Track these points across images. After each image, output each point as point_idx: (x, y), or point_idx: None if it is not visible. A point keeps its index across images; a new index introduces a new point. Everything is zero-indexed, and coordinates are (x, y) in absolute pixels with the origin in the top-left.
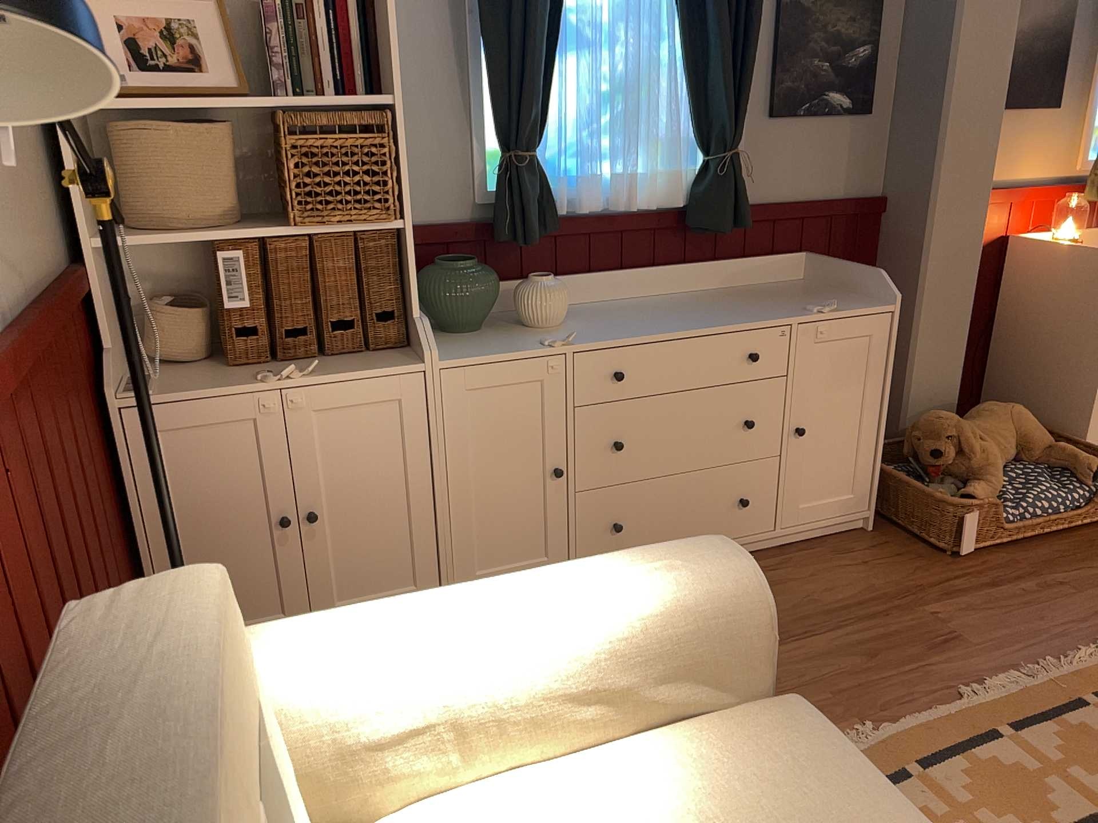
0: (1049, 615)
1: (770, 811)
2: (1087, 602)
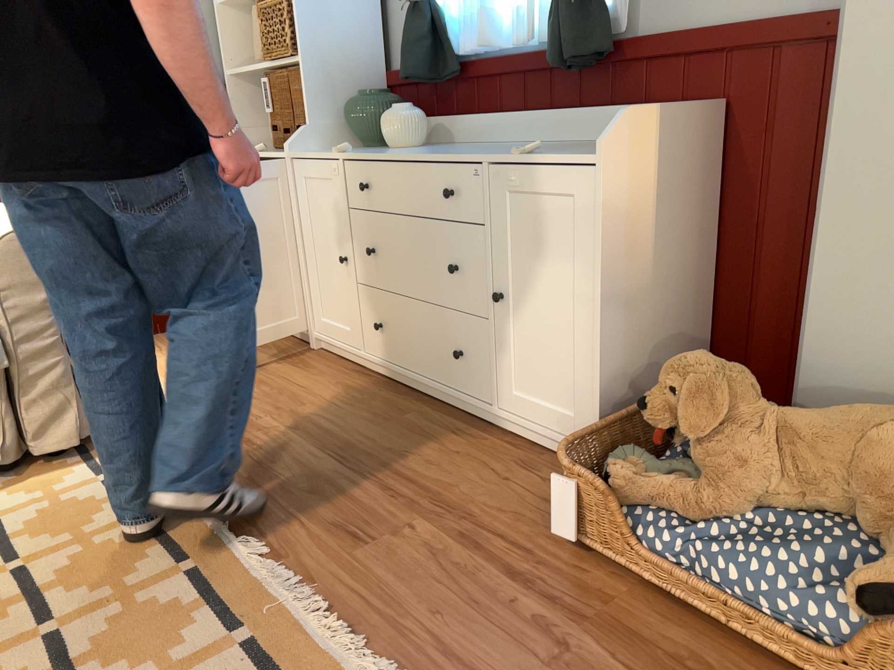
0: (454, 622)
1: None
2: None
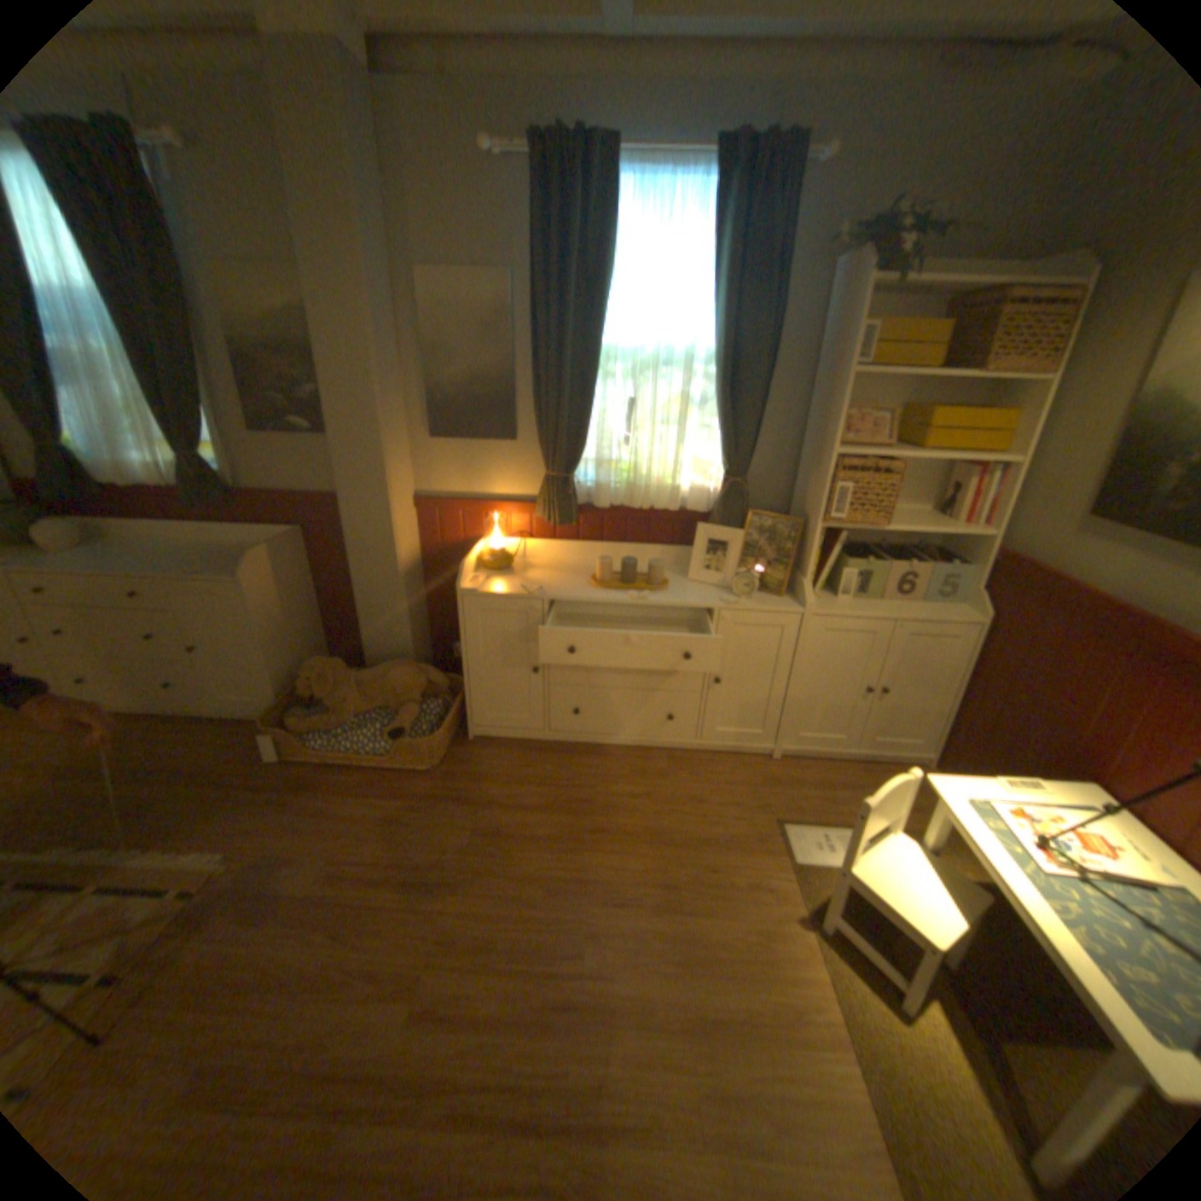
0: (222, 824)
1: None
2: (263, 825)
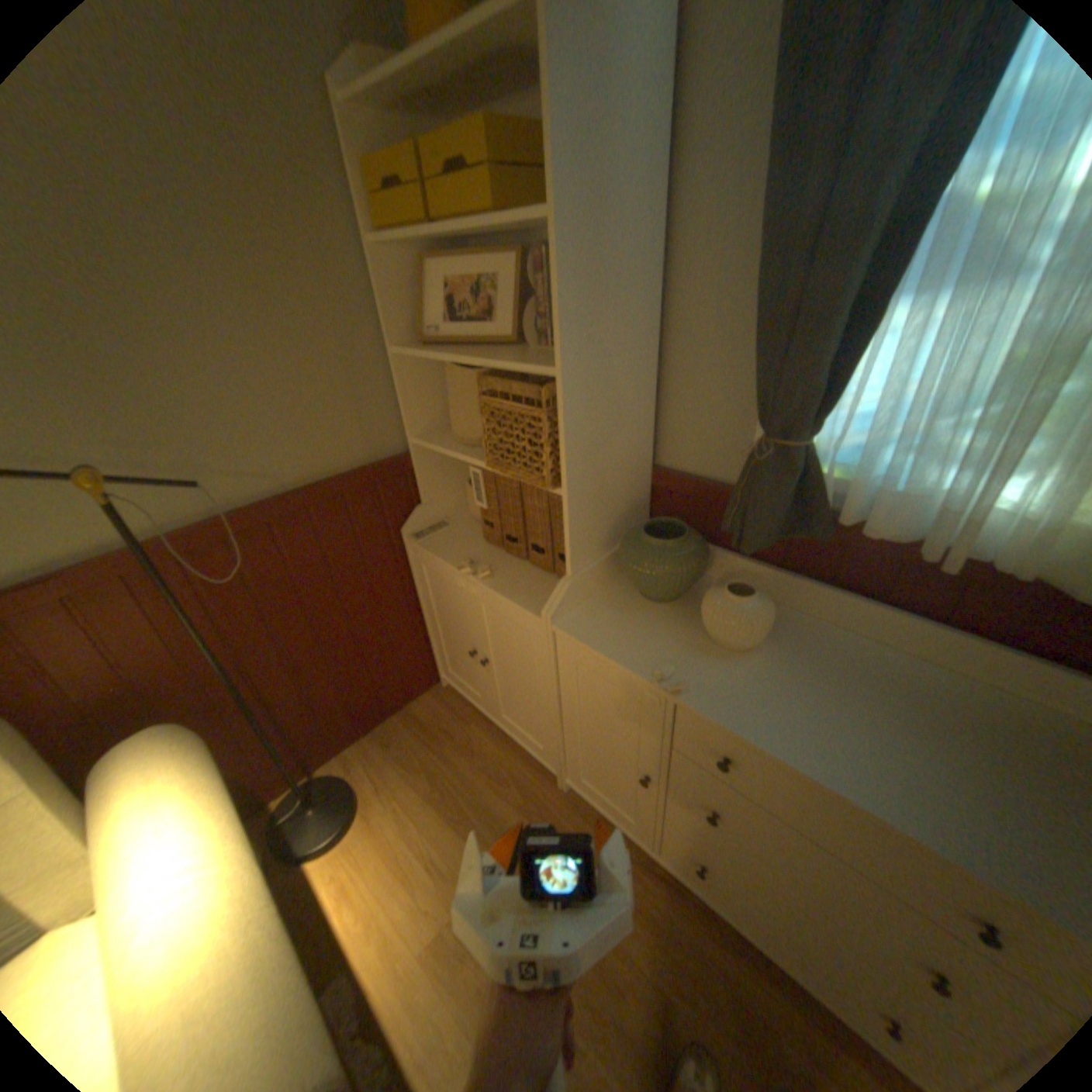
0: None
1: None
2: None
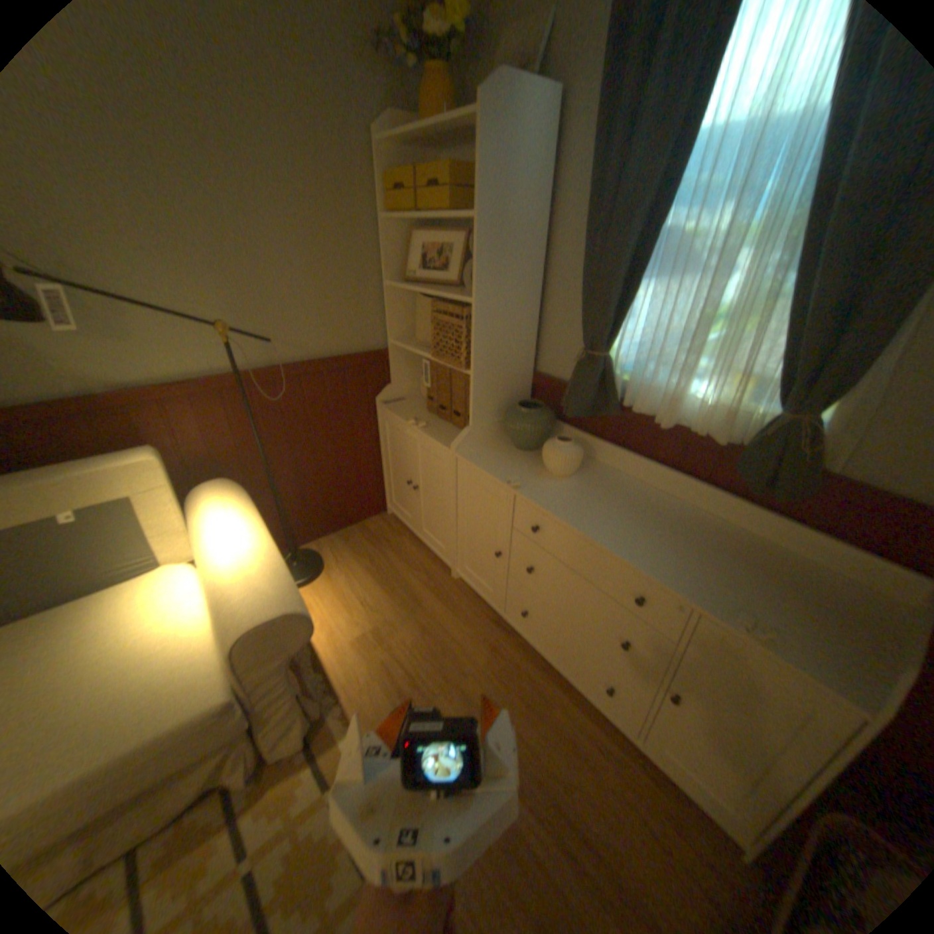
0: None
1: (135, 690)
2: None
